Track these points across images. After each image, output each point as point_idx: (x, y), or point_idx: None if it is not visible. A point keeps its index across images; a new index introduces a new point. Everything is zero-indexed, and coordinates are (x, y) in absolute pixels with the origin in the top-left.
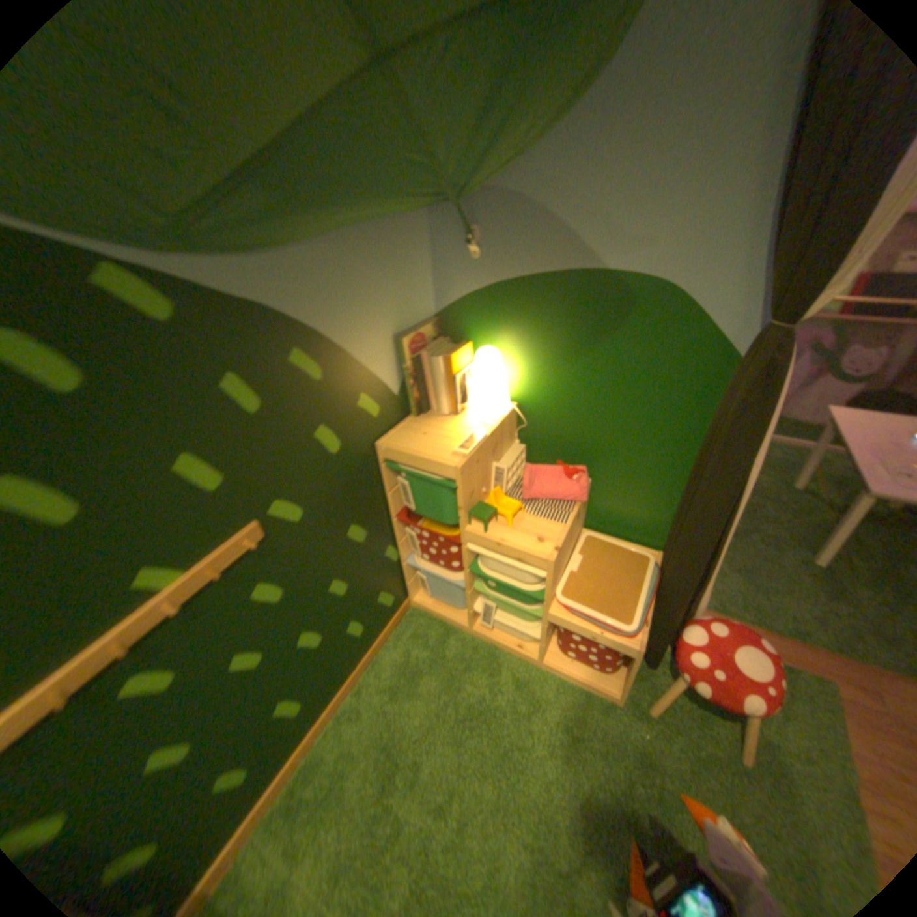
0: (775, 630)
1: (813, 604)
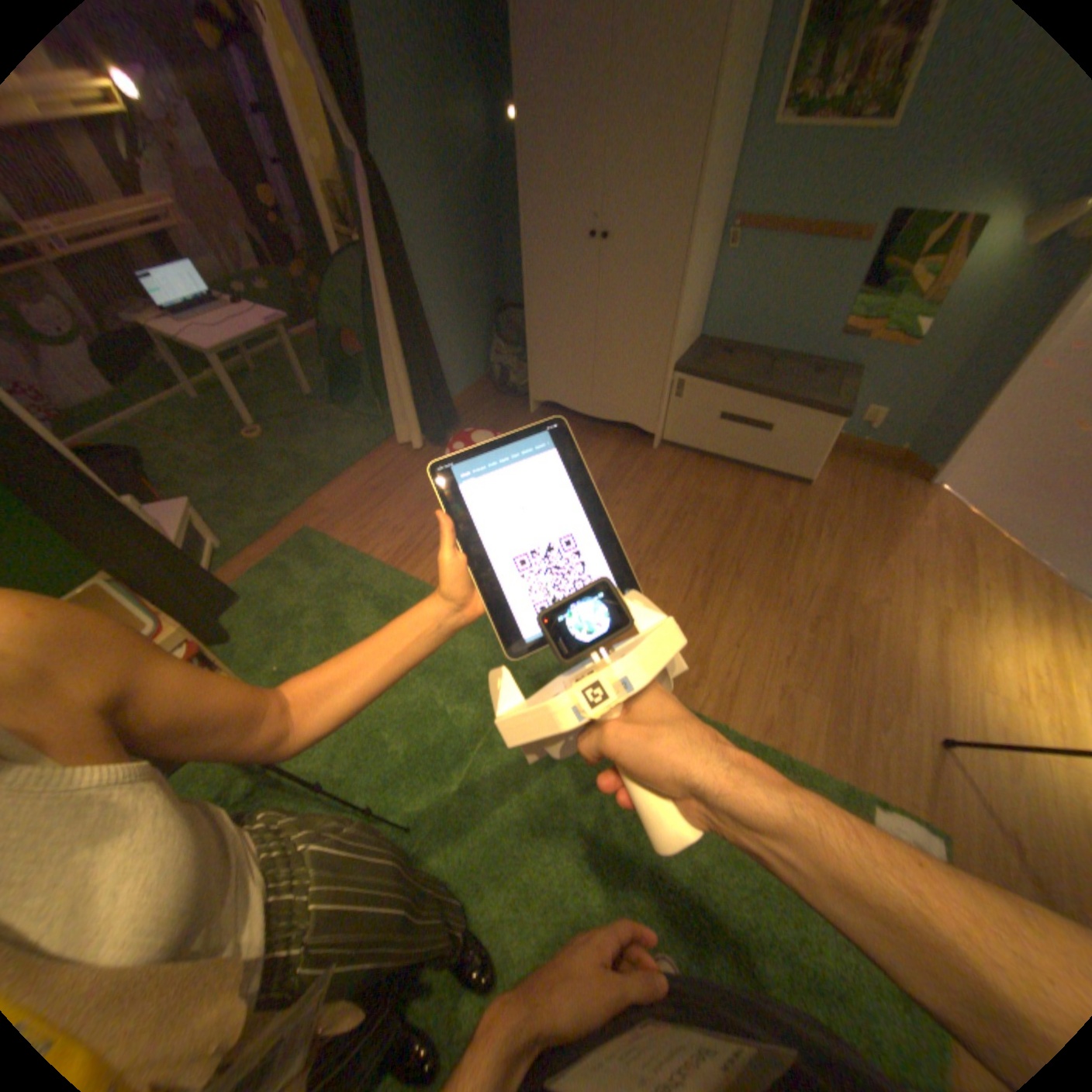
0: (252, 539)
1: (249, 505)
